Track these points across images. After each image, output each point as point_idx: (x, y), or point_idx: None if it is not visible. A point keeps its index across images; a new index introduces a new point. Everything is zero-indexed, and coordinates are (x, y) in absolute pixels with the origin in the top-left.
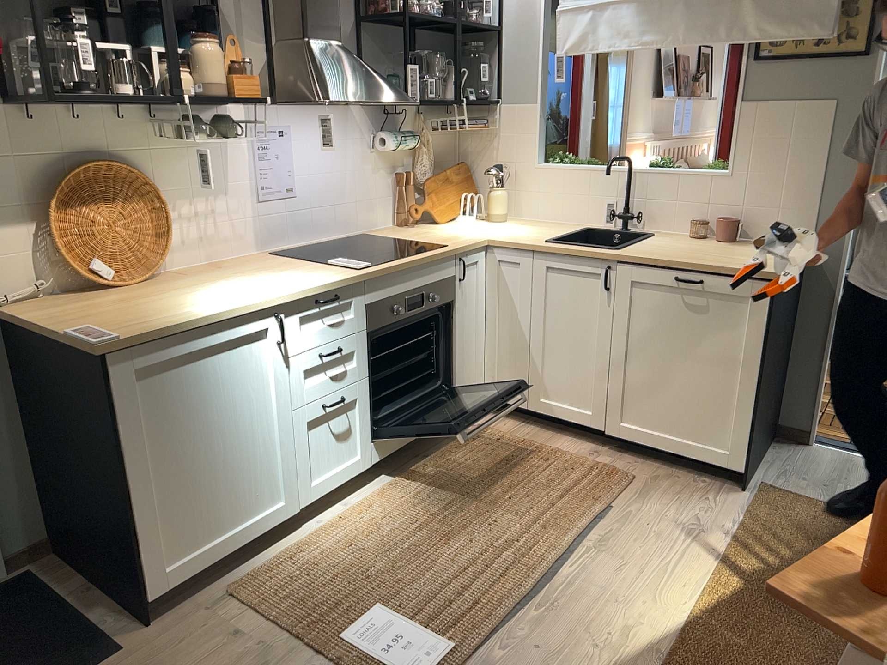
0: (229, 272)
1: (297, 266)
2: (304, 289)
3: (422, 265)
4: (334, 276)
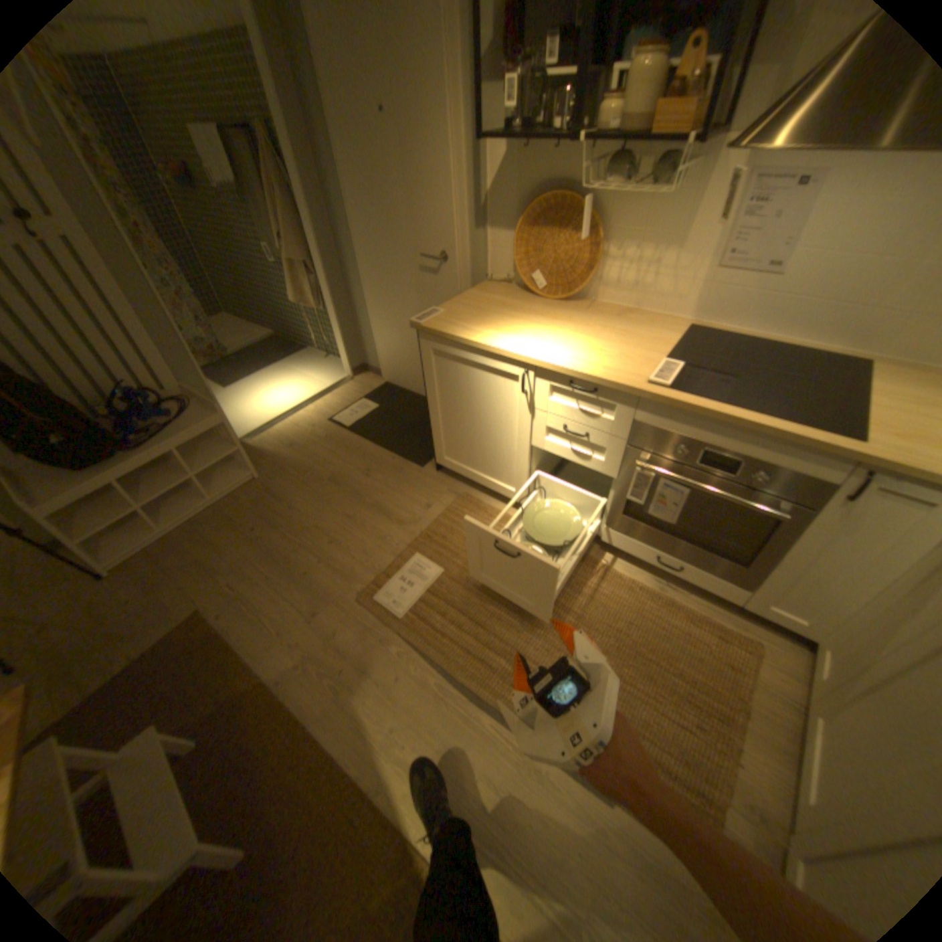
0: (608, 321)
1: (647, 347)
2: (557, 364)
3: (755, 430)
4: (609, 372)
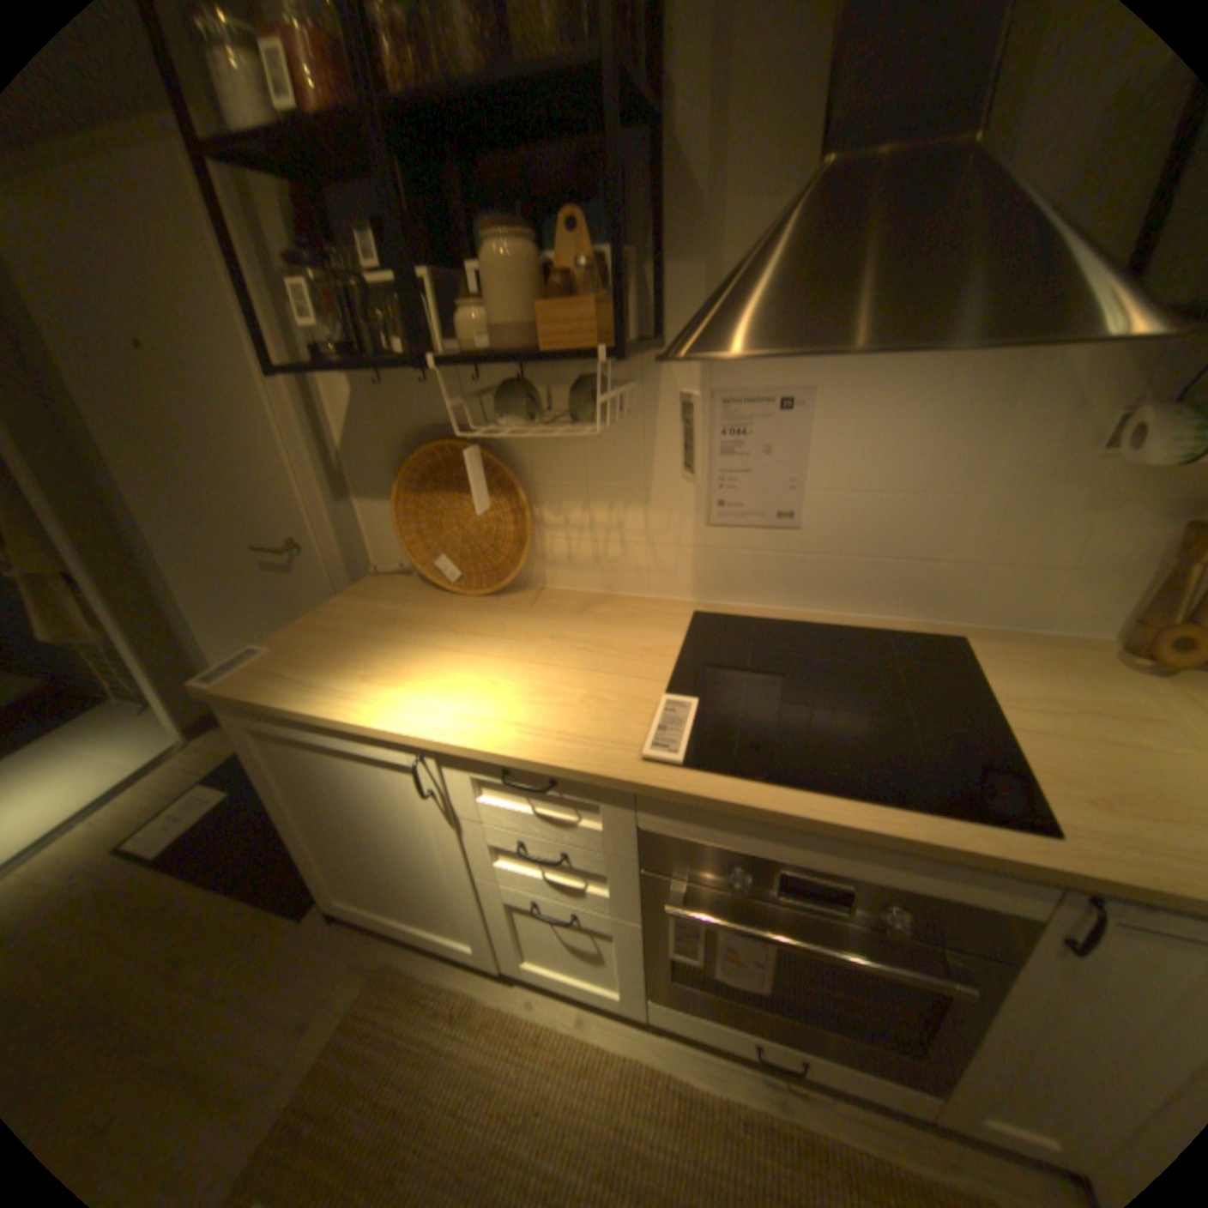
0: (565, 624)
1: (634, 668)
2: (471, 743)
3: (863, 838)
4: (570, 745)
